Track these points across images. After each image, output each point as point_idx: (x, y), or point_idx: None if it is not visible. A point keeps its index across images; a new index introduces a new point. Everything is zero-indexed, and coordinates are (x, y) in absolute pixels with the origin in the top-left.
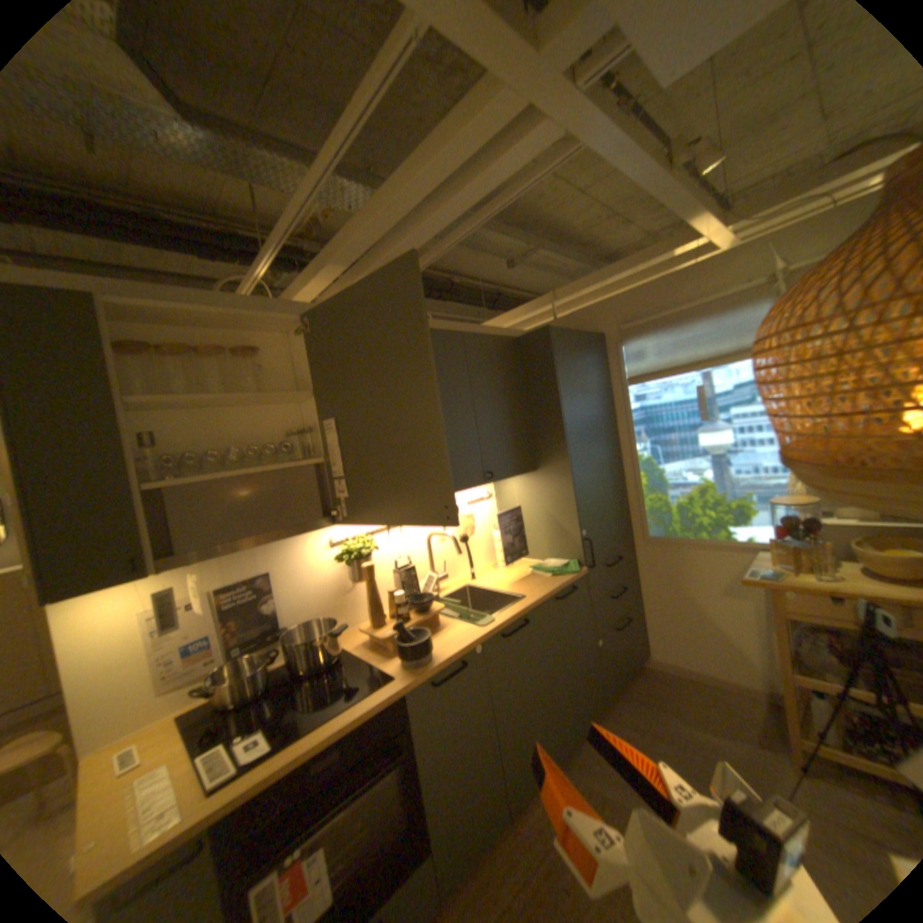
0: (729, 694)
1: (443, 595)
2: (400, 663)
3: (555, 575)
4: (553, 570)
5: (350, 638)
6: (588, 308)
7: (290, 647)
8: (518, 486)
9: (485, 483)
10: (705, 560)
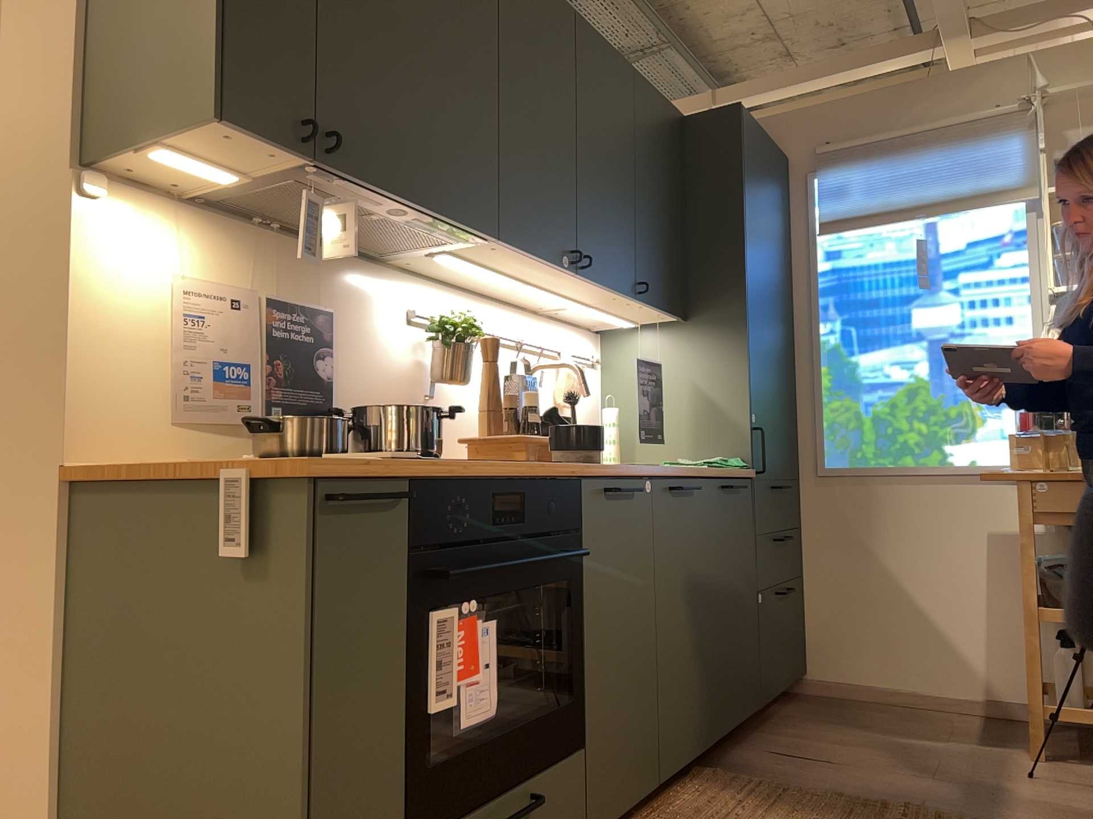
0: (927, 709)
1: None
2: (563, 452)
3: (712, 469)
4: (709, 463)
5: None
6: (768, 121)
7: (374, 417)
8: (651, 347)
9: (629, 304)
10: (907, 498)
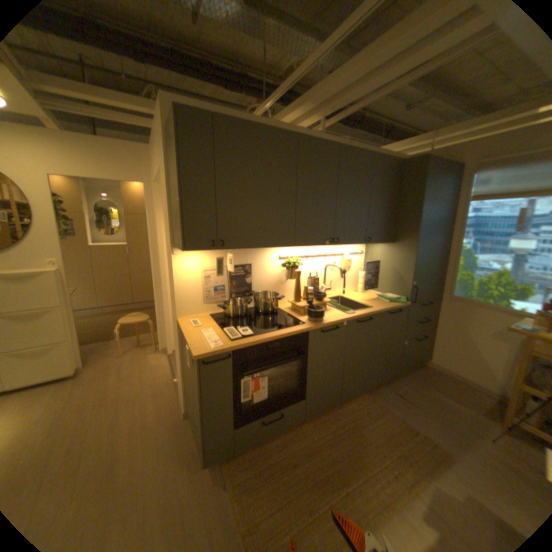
0: (475, 390)
1: (326, 297)
2: (308, 318)
3: (391, 301)
4: (390, 299)
5: (280, 304)
6: (459, 144)
7: (257, 299)
8: (381, 250)
9: (364, 243)
10: (487, 315)
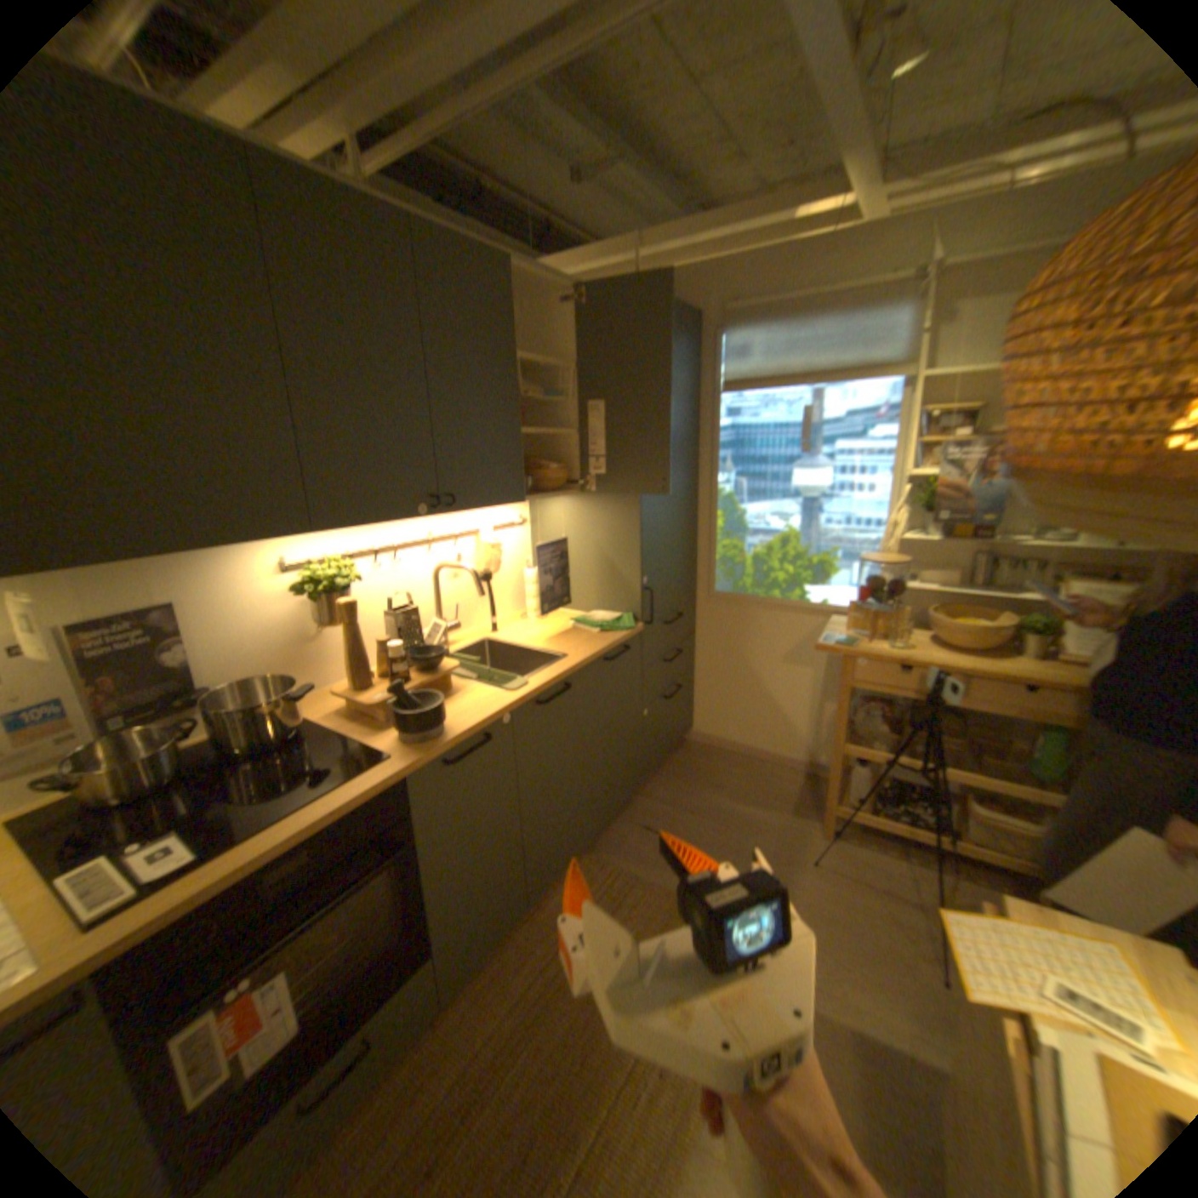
0: (769, 765)
1: (453, 650)
2: (399, 736)
3: (604, 630)
4: (602, 625)
5: (315, 703)
6: (687, 268)
7: (216, 715)
8: (565, 512)
9: (525, 500)
10: (772, 622)
